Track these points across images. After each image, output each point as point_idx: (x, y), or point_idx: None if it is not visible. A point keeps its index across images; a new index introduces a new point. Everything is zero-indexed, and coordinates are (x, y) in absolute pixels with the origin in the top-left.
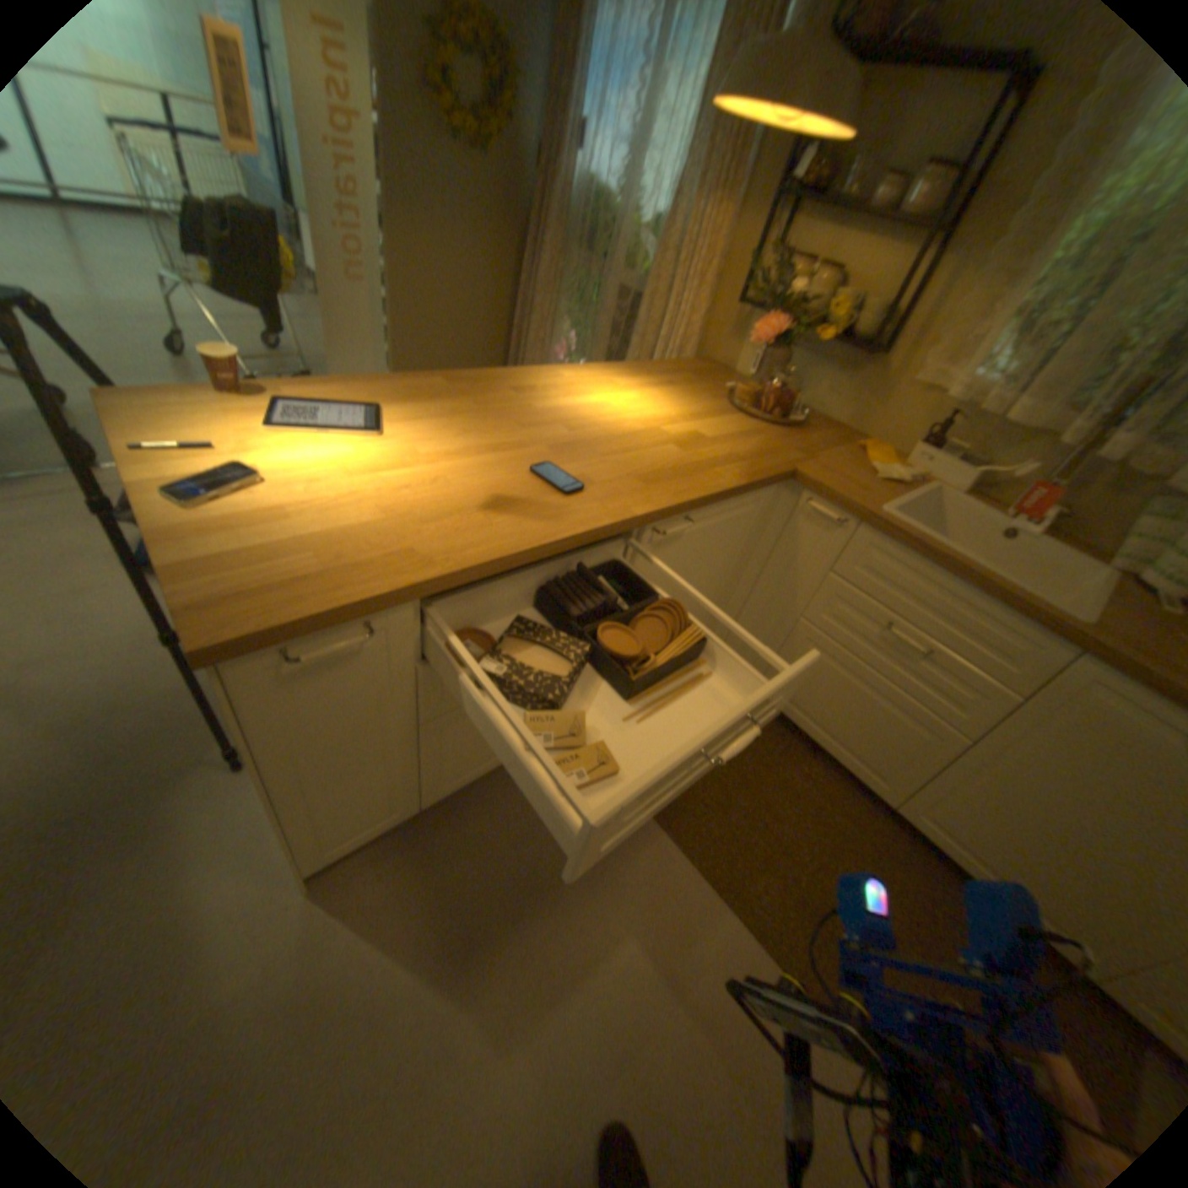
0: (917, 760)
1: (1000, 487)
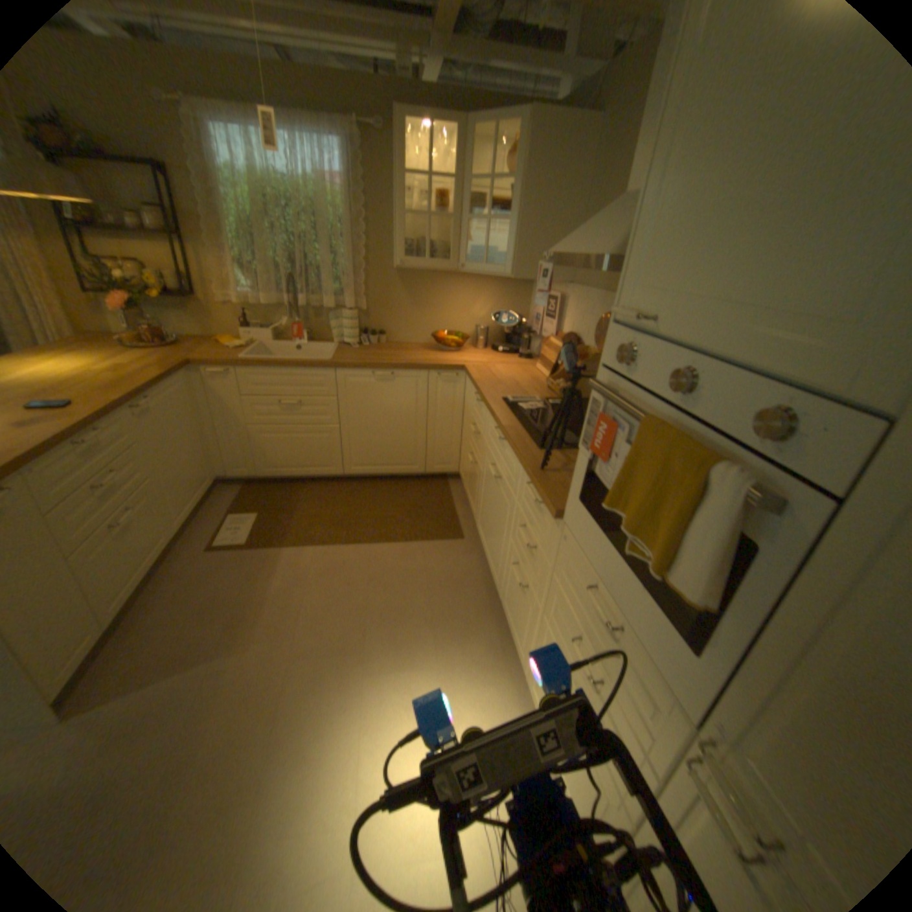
0: (330, 449)
1: (283, 335)
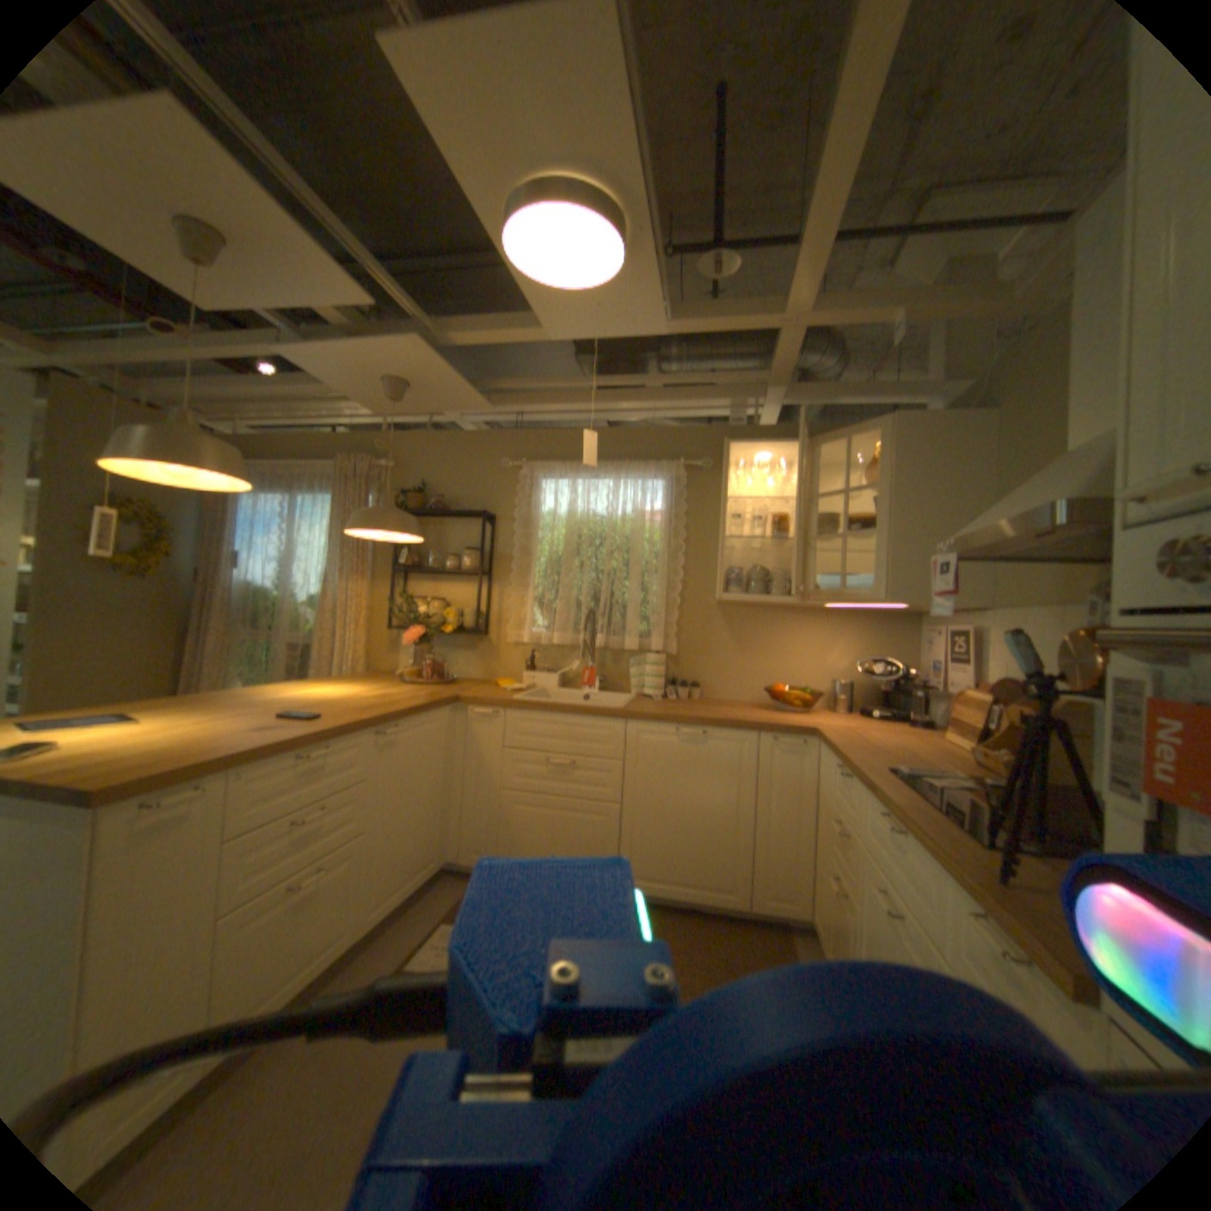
0: (602, 840)
1: (571, 681)
